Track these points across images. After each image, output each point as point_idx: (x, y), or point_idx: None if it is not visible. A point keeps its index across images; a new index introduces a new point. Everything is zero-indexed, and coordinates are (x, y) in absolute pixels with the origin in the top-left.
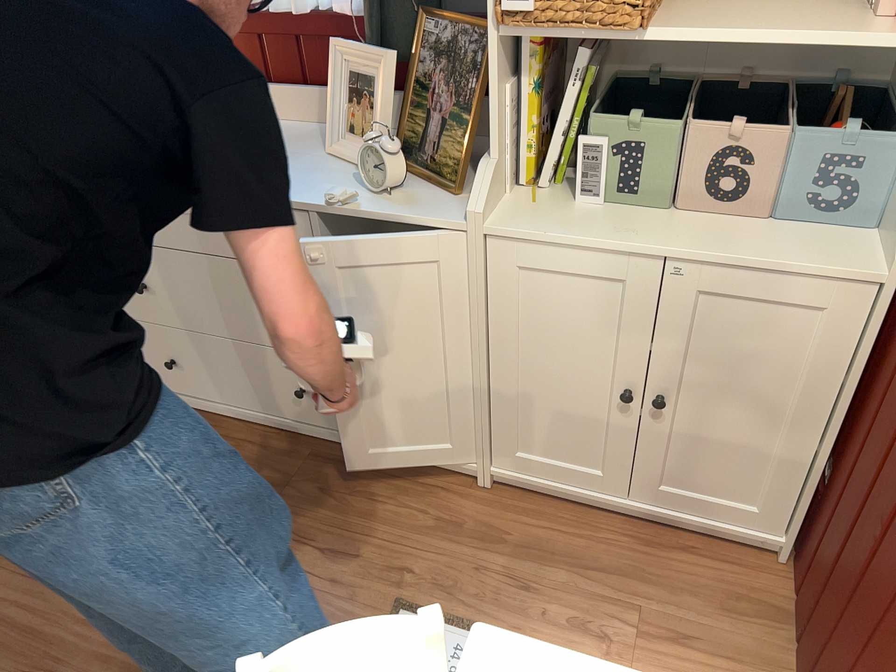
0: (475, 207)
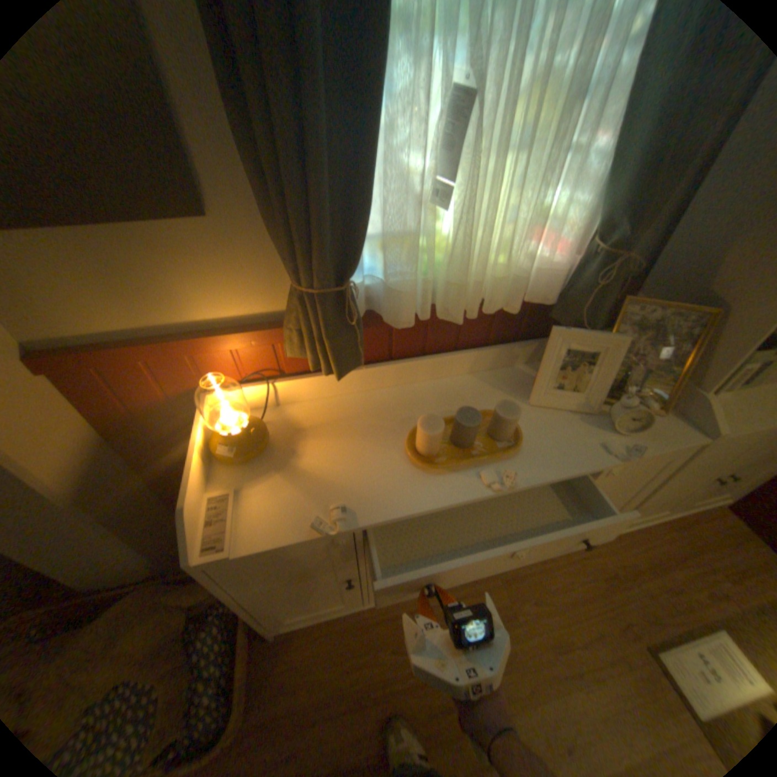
0: (720, 429)
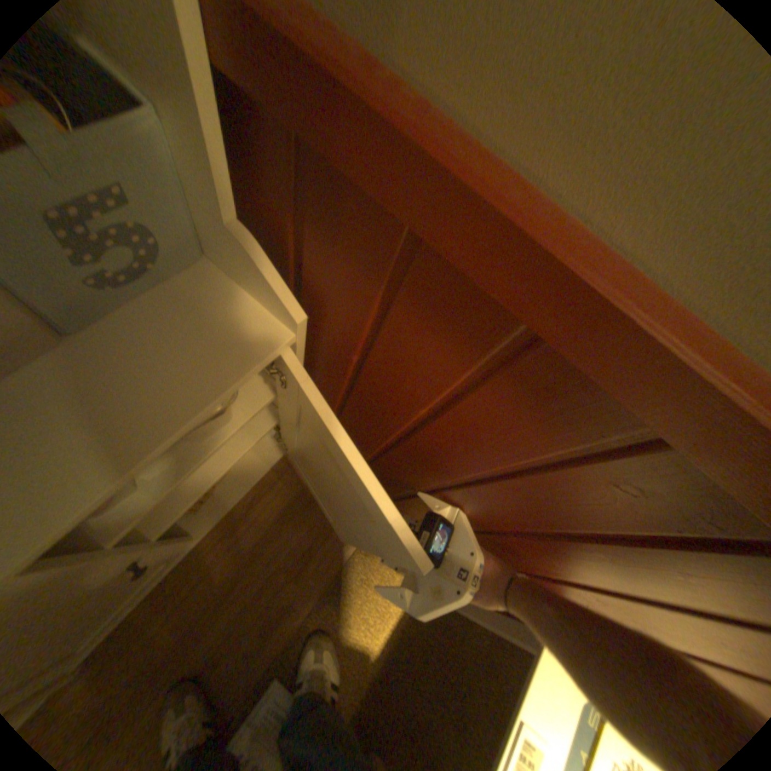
0: None
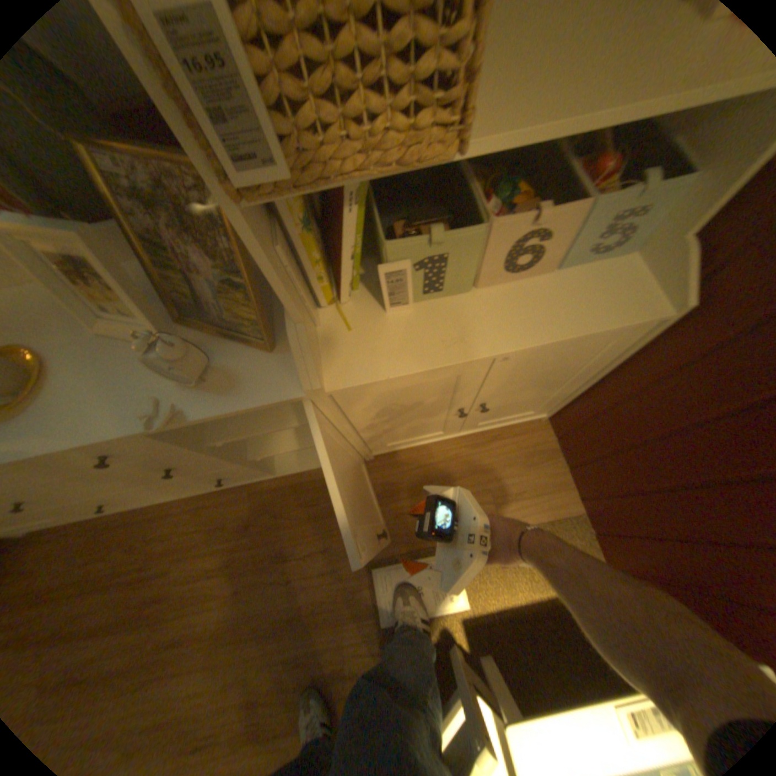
0: (307, 382)
